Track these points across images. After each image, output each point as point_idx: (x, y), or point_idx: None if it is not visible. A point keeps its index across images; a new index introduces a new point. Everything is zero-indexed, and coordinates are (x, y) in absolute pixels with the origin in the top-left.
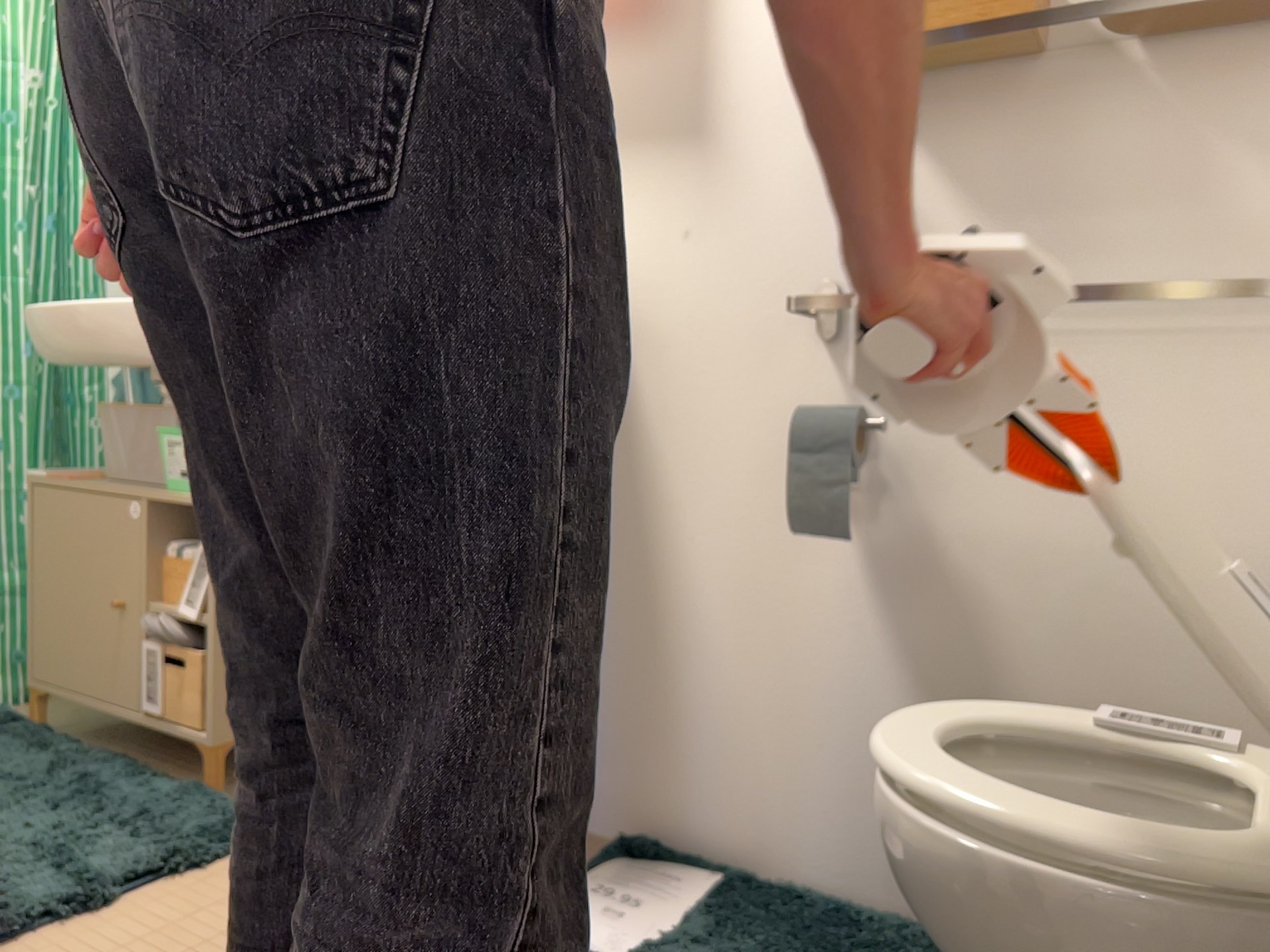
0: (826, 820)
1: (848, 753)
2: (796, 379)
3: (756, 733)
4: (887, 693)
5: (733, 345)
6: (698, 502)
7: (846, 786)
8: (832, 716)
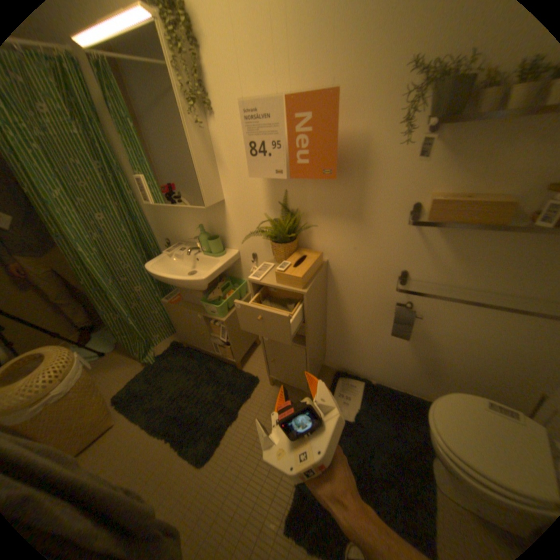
0: (389, 374)
1: (396, 365)
2: (391, 292)
3: (372, 358)
4: (409, 357)
5: (370, 280)
6: (358, 313)
7: (395, 370)
8: (393, 358)
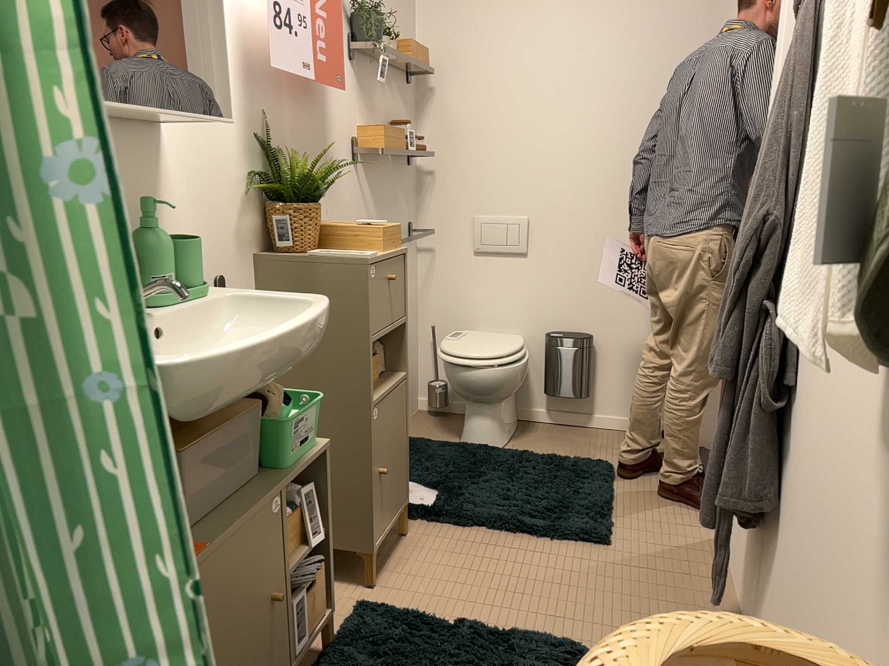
0: None
1: None
2: None
3: None
4: None
5: None
6: None
7: None
8: None
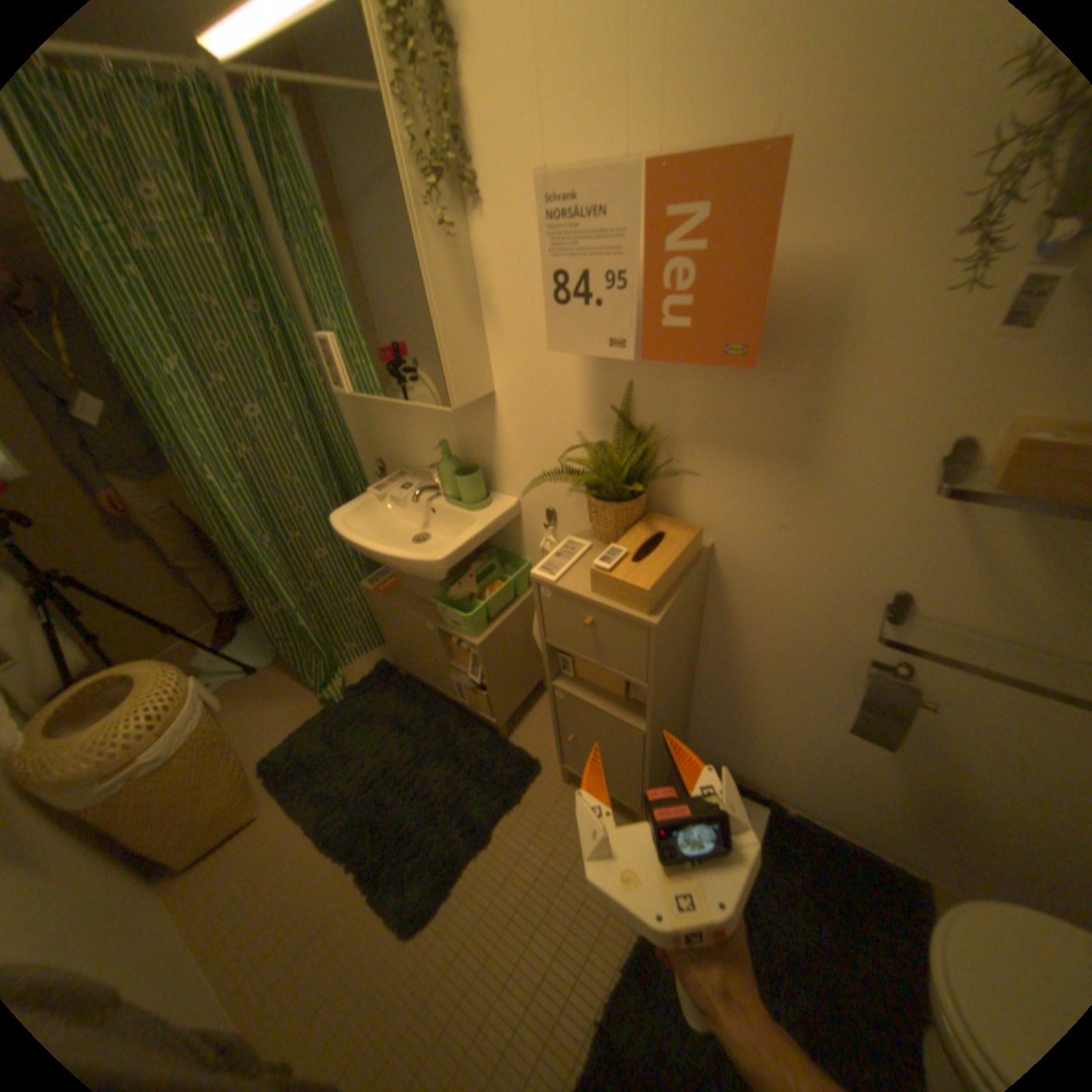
0: (832, 803)
1: (853, 789)
2: (861, 633)
3: (795, 762)
4: (886, 779)
5: (813, 601)
6: (772, 666)
7: (848, 798)
8: (846, 774)
